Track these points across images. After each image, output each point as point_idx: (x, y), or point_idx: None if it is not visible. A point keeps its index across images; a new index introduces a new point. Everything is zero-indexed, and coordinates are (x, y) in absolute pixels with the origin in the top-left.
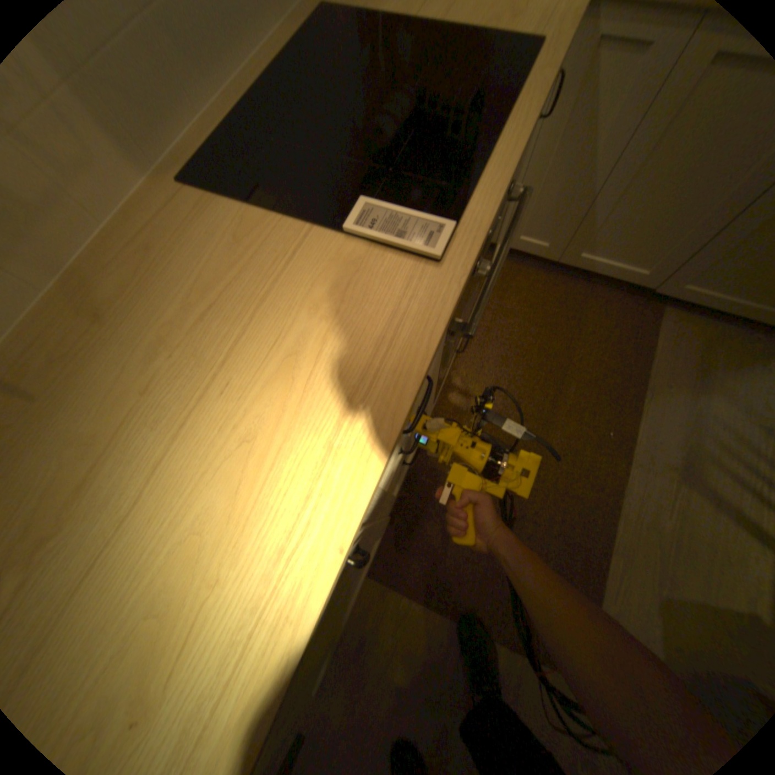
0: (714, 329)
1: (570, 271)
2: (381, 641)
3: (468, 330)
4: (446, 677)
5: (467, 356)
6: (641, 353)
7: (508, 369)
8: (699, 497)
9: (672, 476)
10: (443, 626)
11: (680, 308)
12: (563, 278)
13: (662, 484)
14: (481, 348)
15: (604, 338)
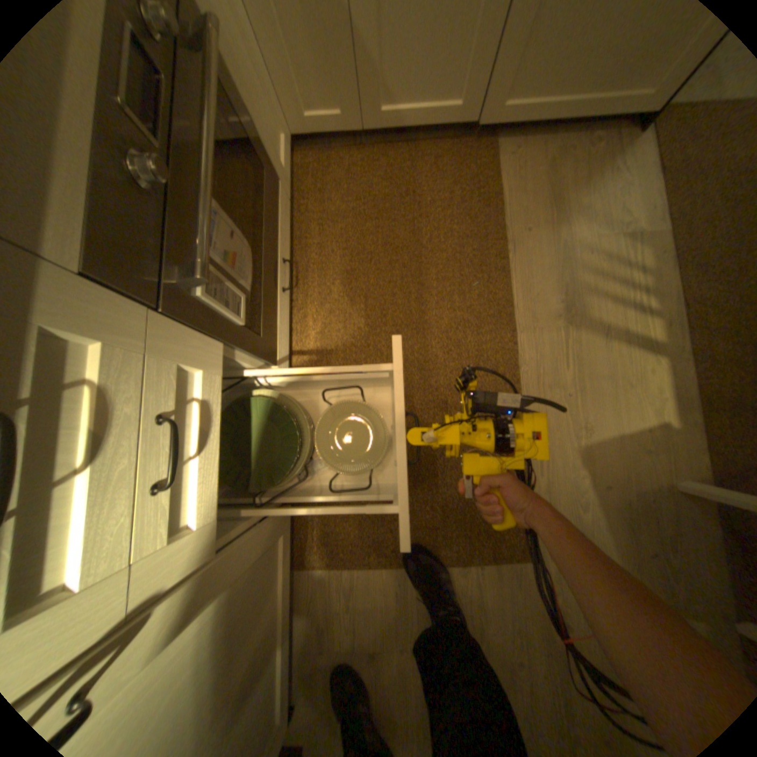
0: (550, 147)
1: (383, 139)
2: (334, 625)
3: (191, 275)
4: (408, 624)
5: (307, 289)
6: (486, 205)
7: (356, 285)
8: (584, 335)
9: (554, 326)
10: (388, 580)
11: (510, 136)
12: (378, 150)
13: (547, 339)
14: (318, 273)
15: (443, 204)
